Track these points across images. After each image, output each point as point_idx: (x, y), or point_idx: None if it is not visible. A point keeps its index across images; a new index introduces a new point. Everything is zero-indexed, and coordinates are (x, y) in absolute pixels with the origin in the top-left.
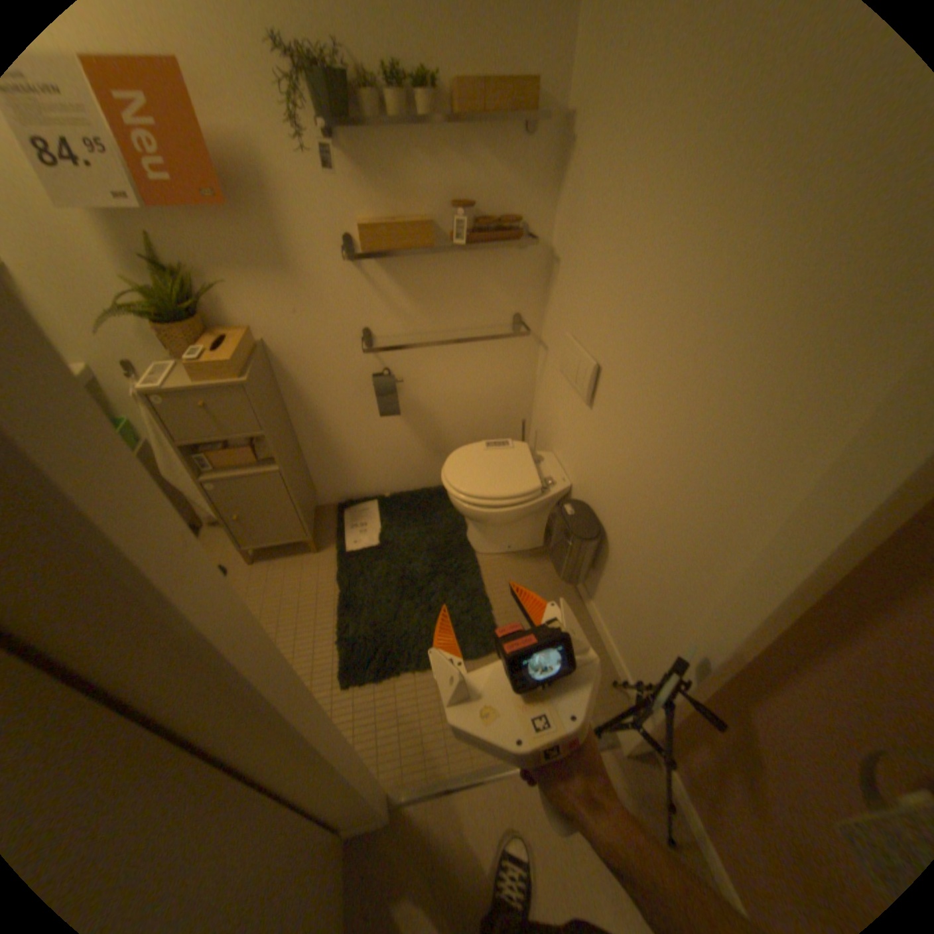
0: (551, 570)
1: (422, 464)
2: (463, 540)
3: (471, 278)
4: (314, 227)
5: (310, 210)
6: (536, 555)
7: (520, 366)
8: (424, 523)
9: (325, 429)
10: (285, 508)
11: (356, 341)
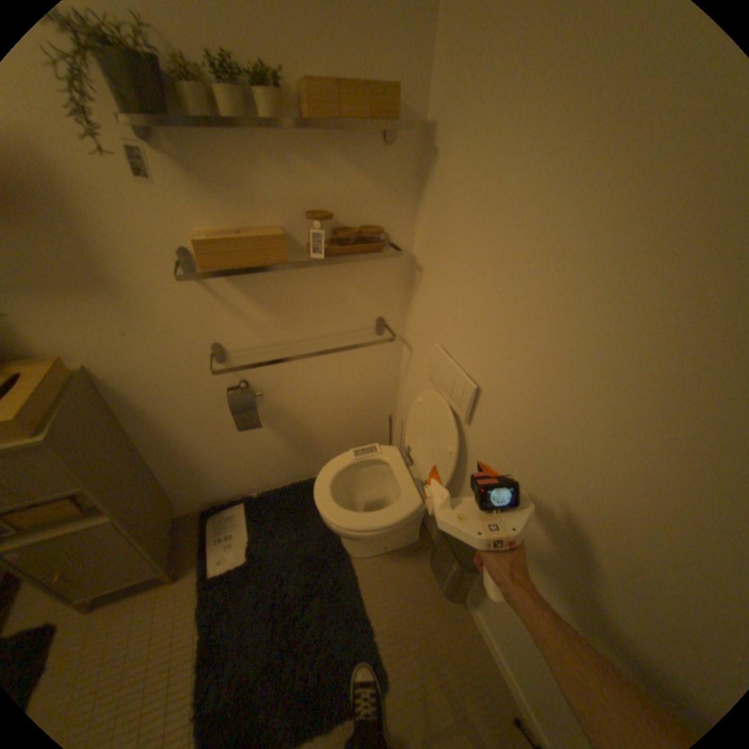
0: (429, 569)
1: (288, 461)
2: (336, 545)
3: (331, 286)
4: (139, 239)
5: (131, 219)
6: (412, 552)
7: (384, 363)
8: (294, 527)
9: (176, 444)
10: (124, 552)
11: (205, 355)
